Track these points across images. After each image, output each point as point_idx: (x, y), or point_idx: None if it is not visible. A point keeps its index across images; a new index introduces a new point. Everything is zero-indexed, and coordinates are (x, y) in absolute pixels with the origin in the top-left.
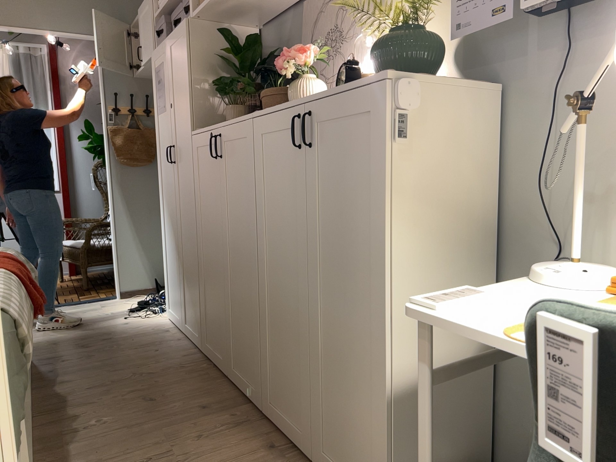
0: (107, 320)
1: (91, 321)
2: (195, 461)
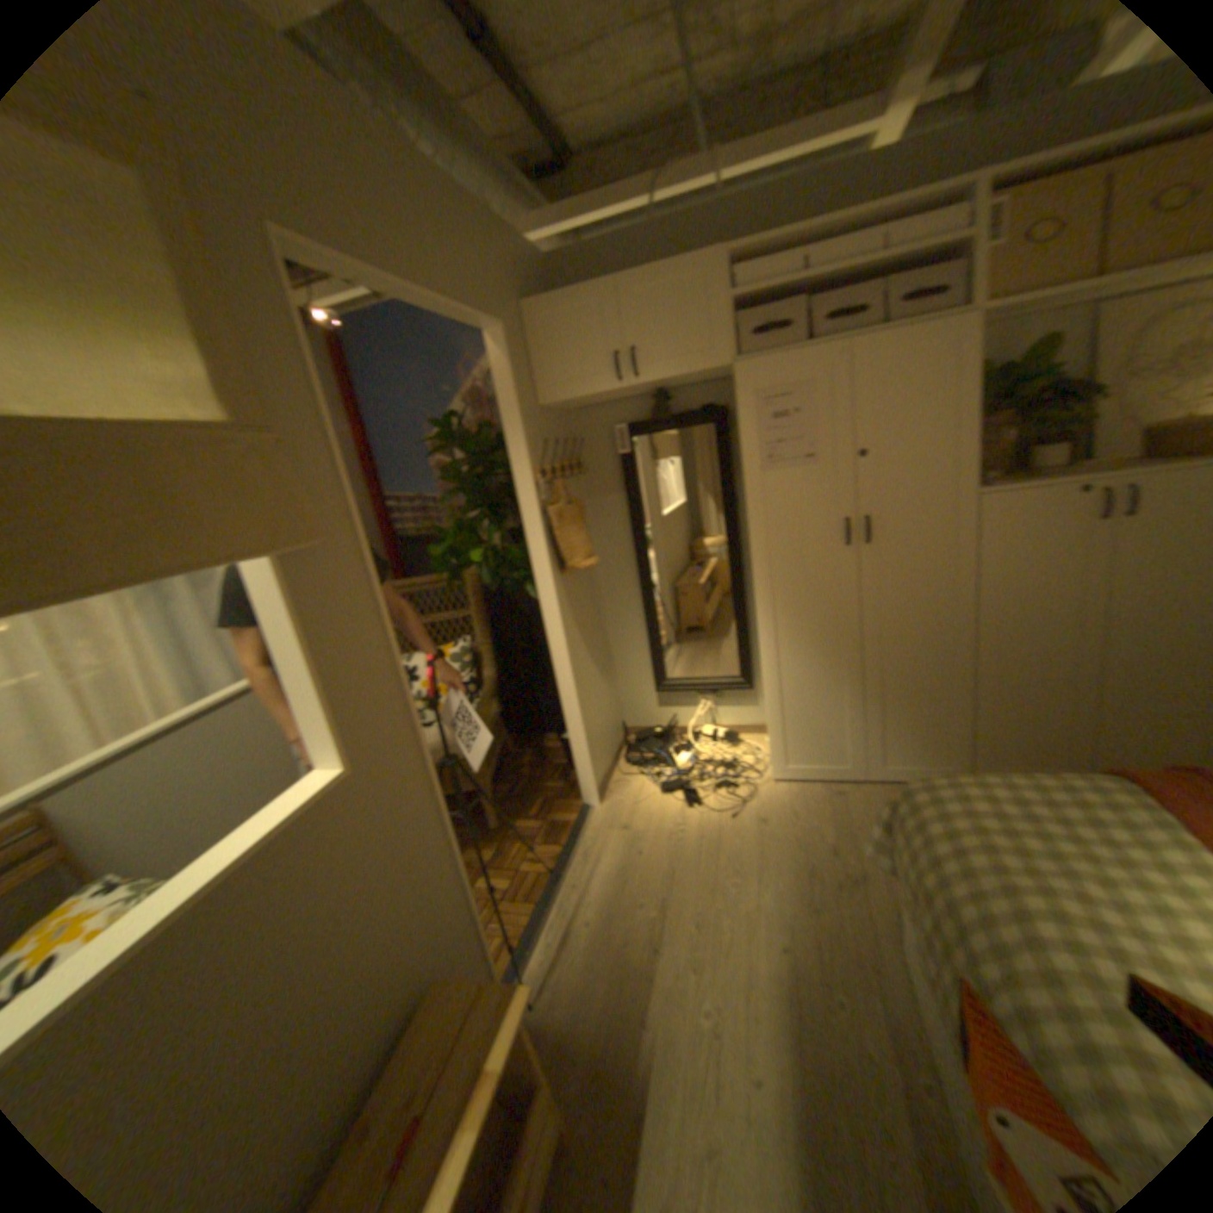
0: (725, 838)
1: (708, 854)
2: None
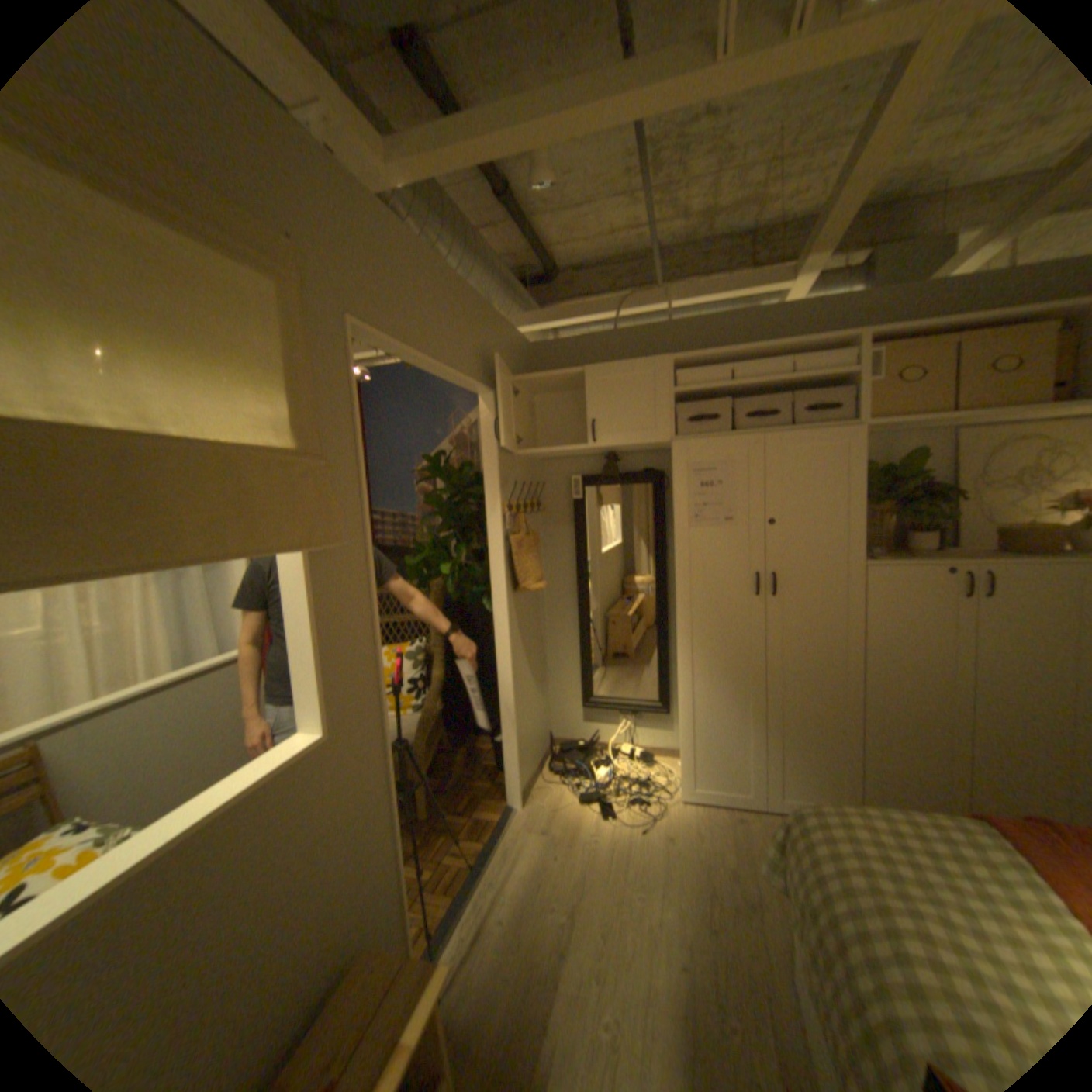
0: (633, 853)
1: (617, 867)
2: None
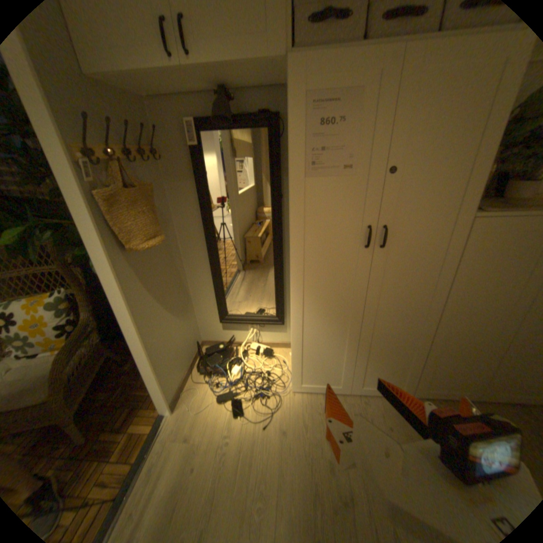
0: (256, 451)
1: (242, 470)
2: None
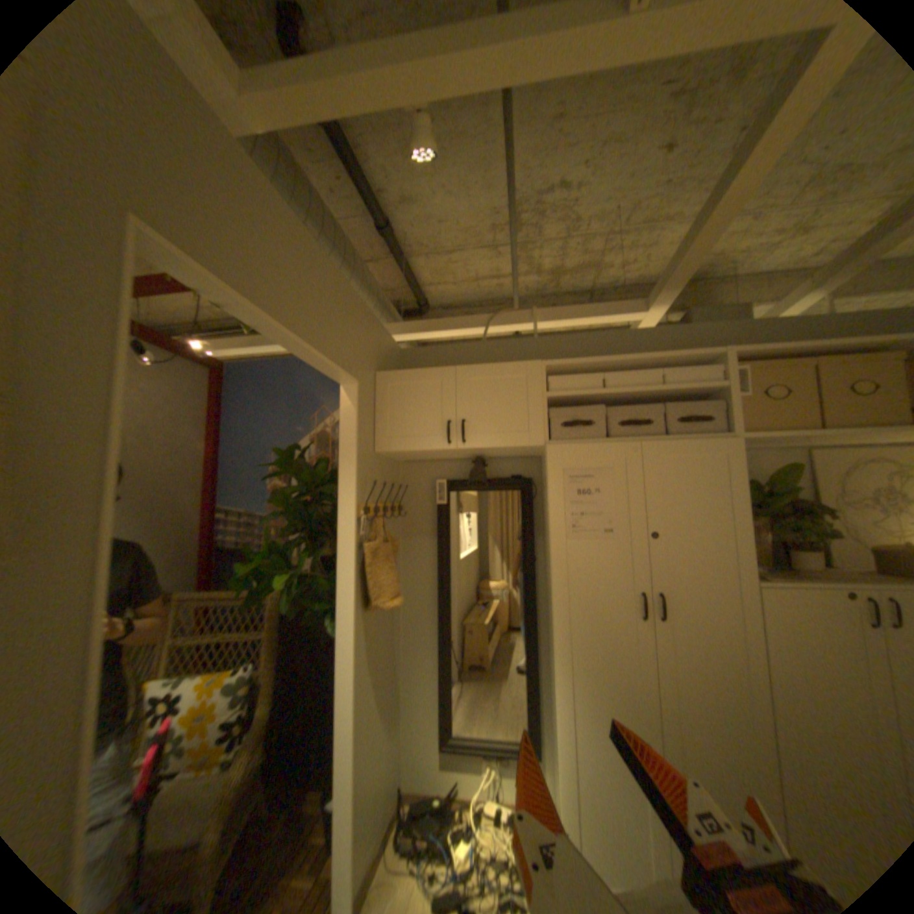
0: None
1: None
2: None
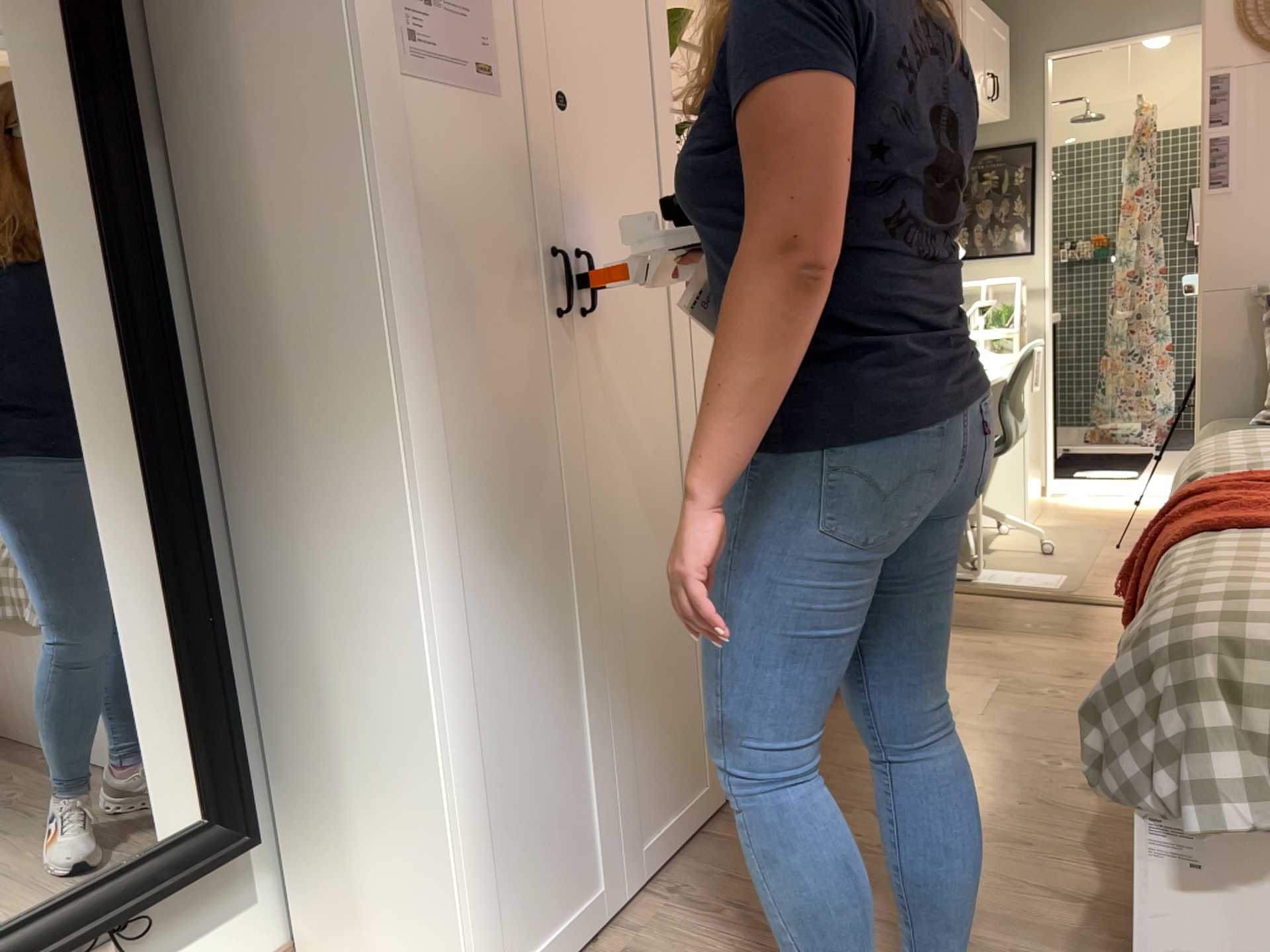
0: None
1: None
2: (975, 676)
